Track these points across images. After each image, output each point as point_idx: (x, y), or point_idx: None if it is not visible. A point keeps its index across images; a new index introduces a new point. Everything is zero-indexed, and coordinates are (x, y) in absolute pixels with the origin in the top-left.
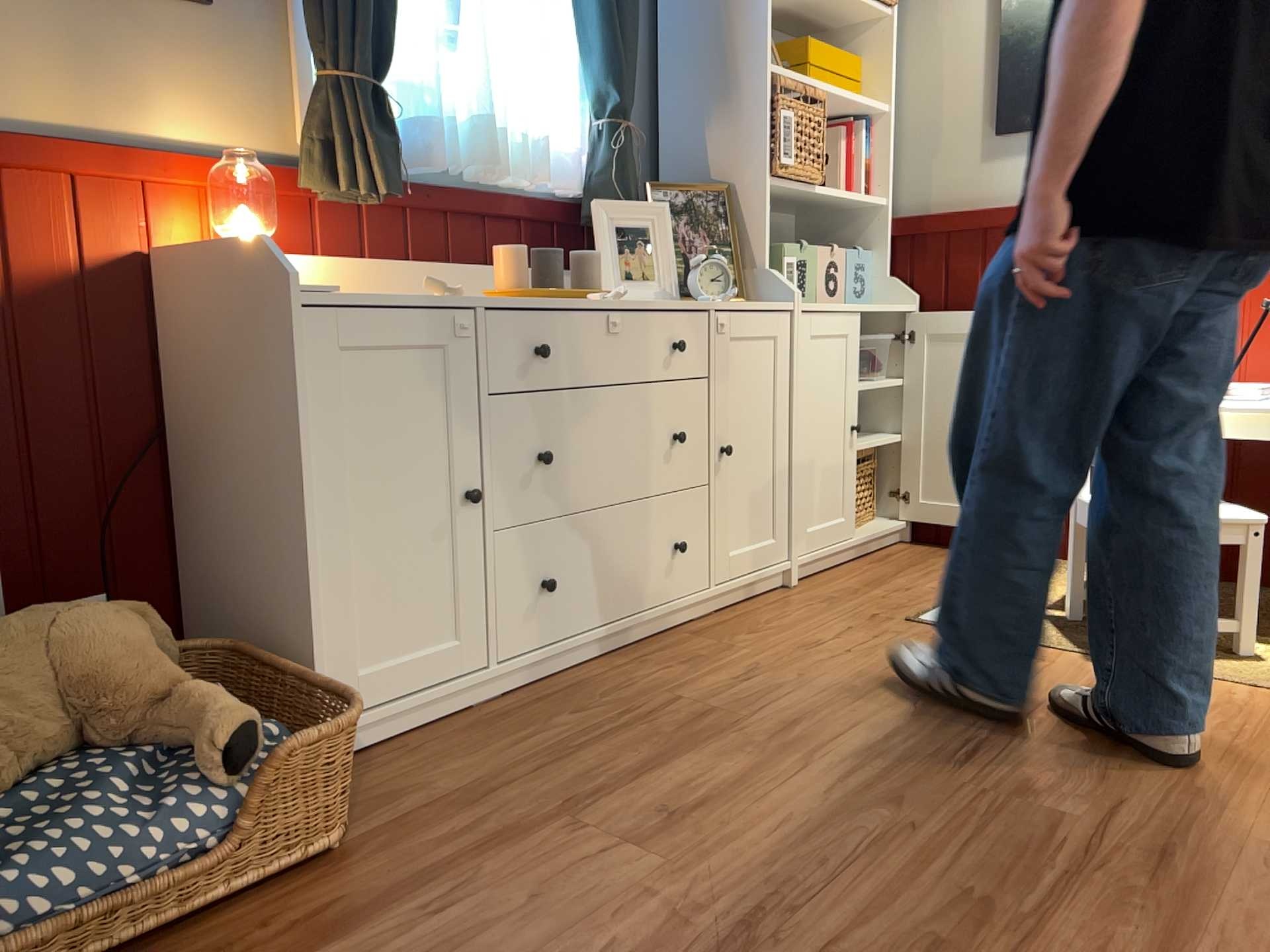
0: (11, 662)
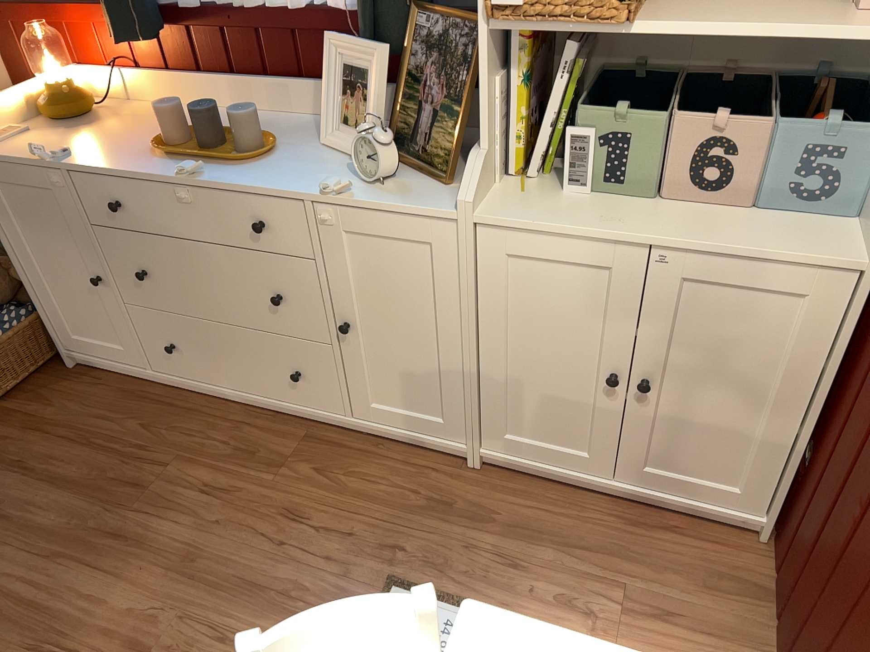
0: None
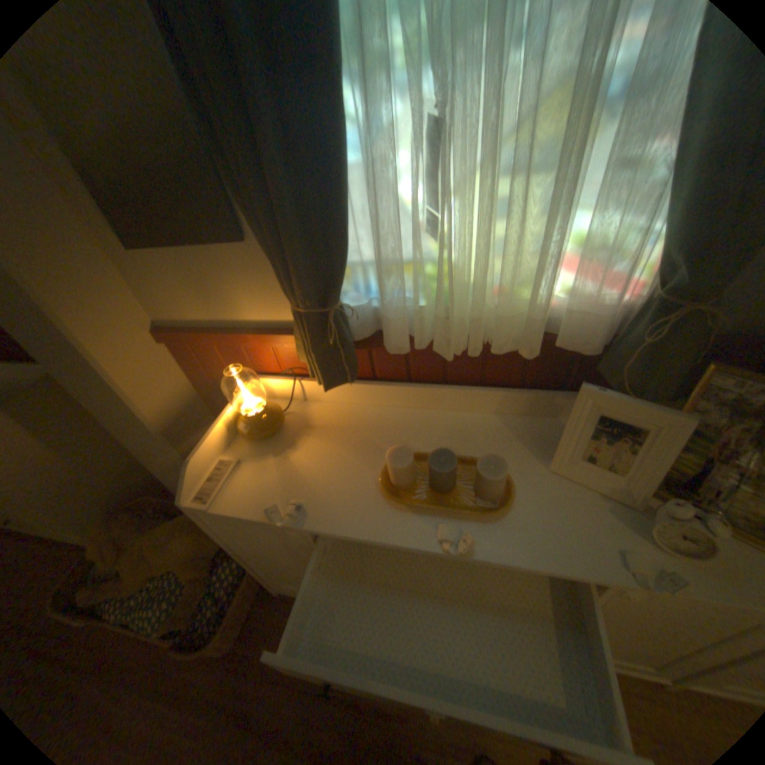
0: (161, 548)
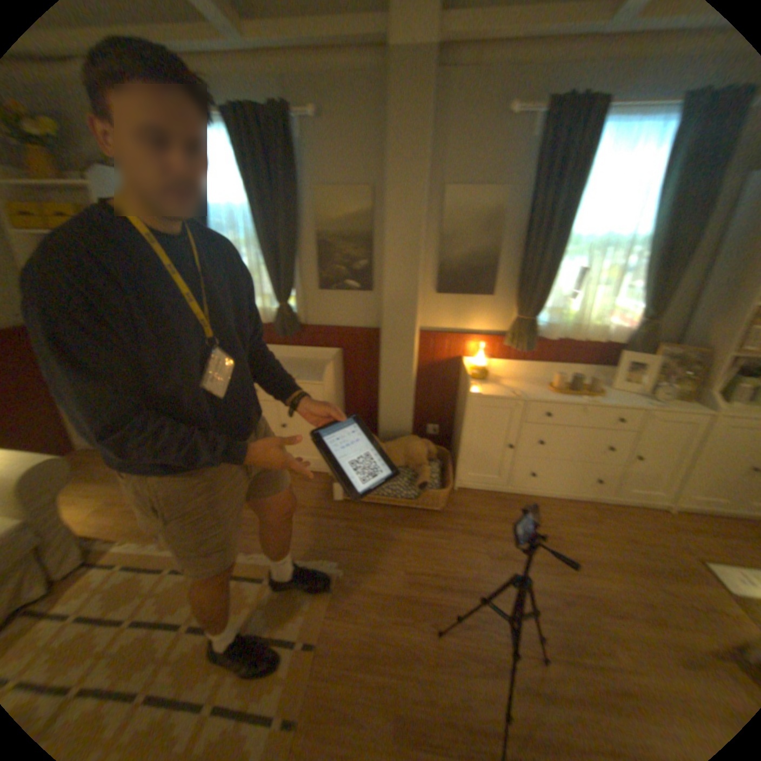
0: (400, 449)
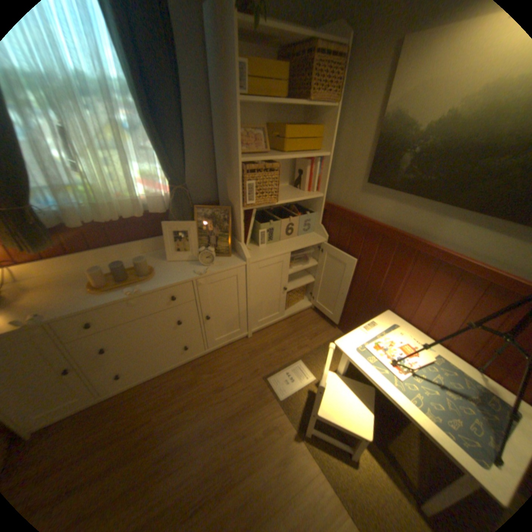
0: None
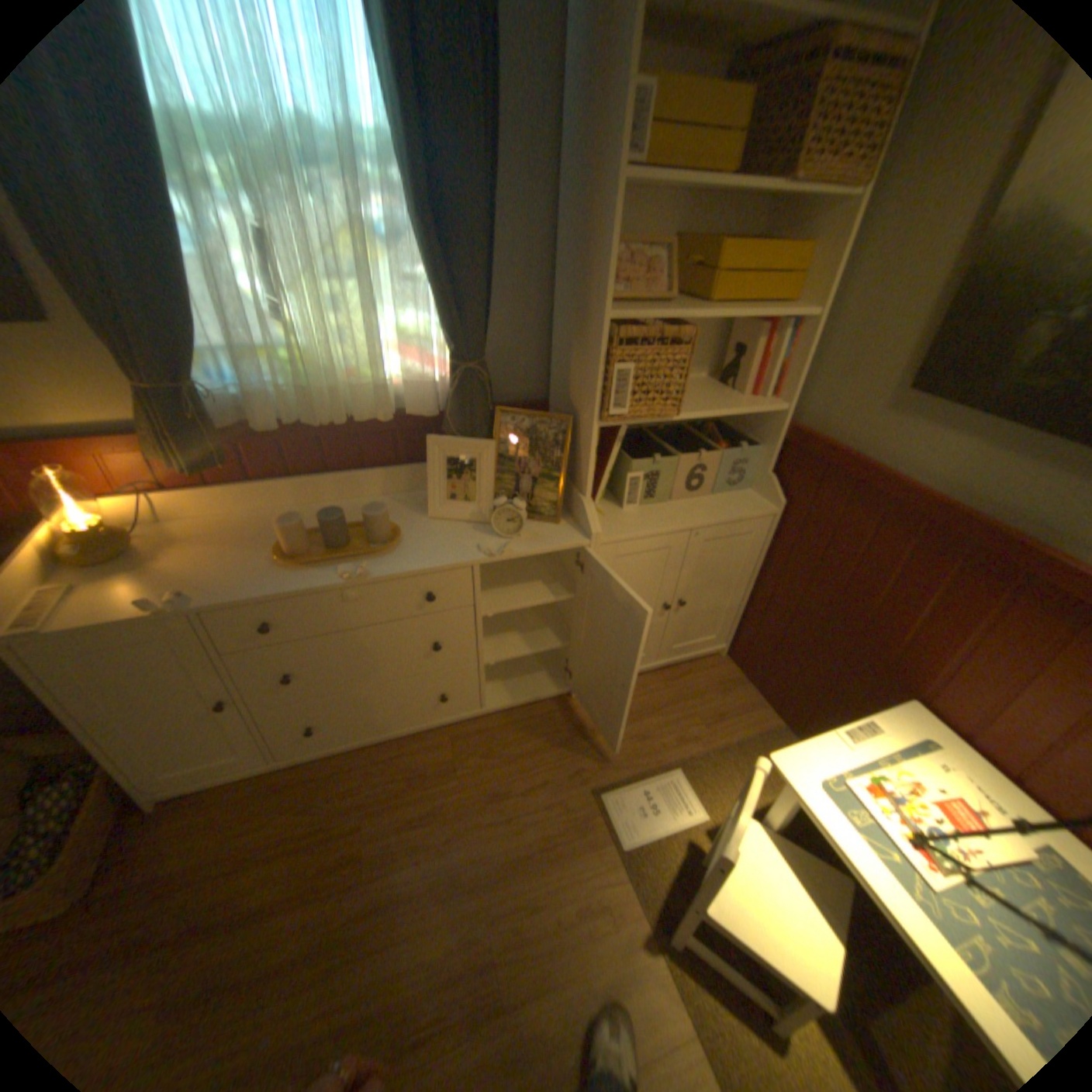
0: None
